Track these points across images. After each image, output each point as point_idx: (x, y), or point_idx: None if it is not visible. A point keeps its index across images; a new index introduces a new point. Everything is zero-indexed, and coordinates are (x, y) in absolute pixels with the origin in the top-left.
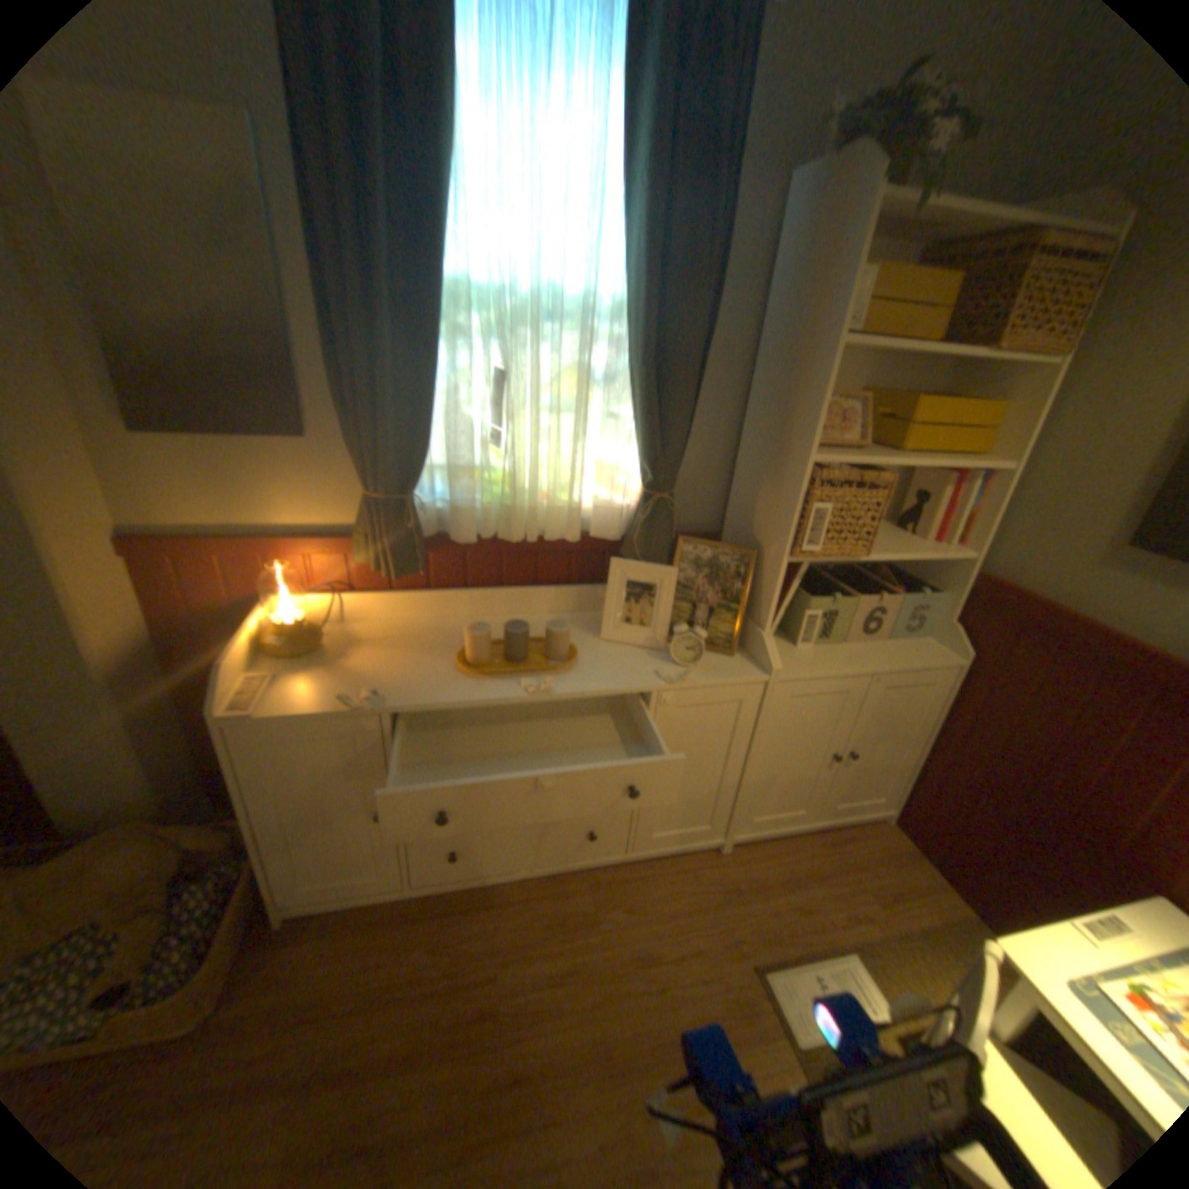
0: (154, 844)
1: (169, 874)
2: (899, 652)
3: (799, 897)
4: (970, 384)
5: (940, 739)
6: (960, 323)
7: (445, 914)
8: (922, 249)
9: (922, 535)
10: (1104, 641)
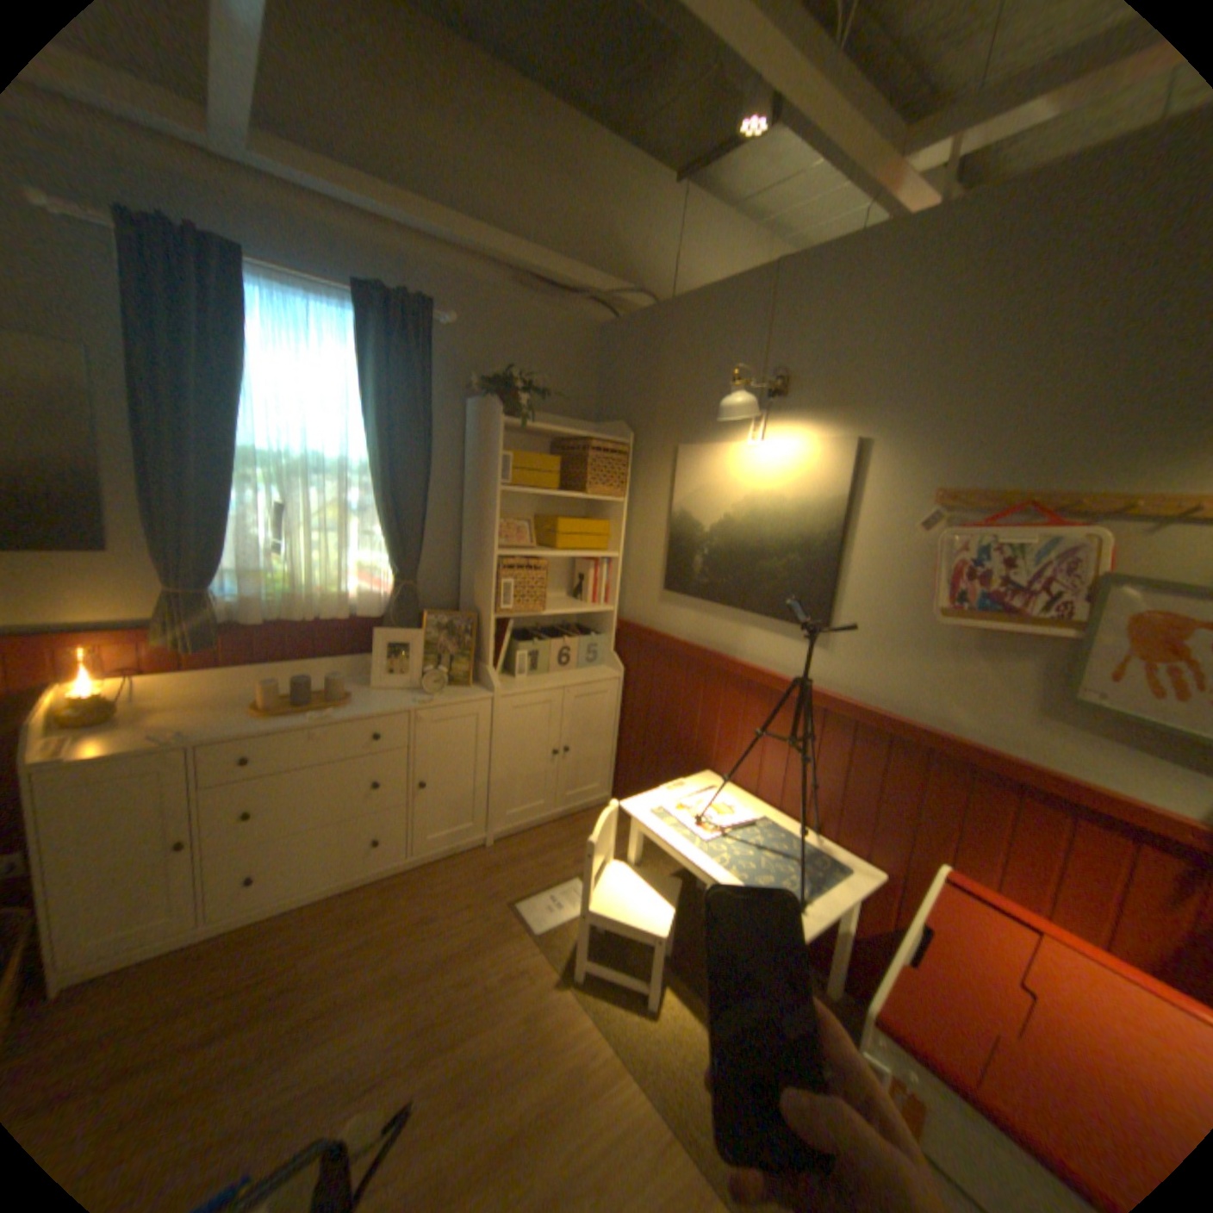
0: None
1: None
2: (581, 675)
3: (541, 859)
4: (593, 513)
5: (620, 731)
6: (570, 481)
7: (240, 943)
8: (549, 442)
9: (584, 601)
10: (664, 642)
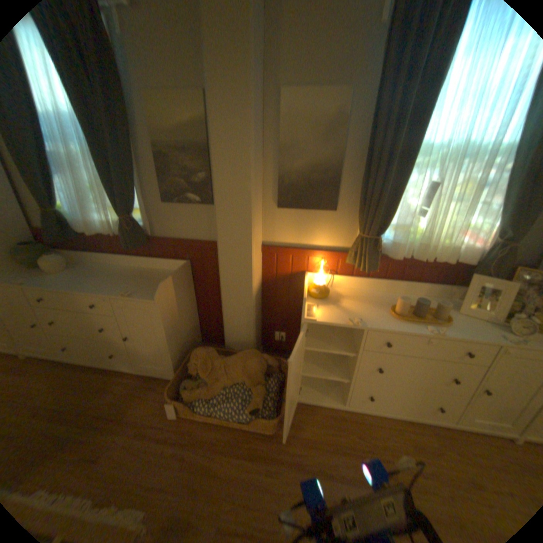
0: (261, 359)
1: (264, 372)
2: None
3: None
4: None
5: None
6: None
7: (362, 423)
8: None
9: None
10: None
